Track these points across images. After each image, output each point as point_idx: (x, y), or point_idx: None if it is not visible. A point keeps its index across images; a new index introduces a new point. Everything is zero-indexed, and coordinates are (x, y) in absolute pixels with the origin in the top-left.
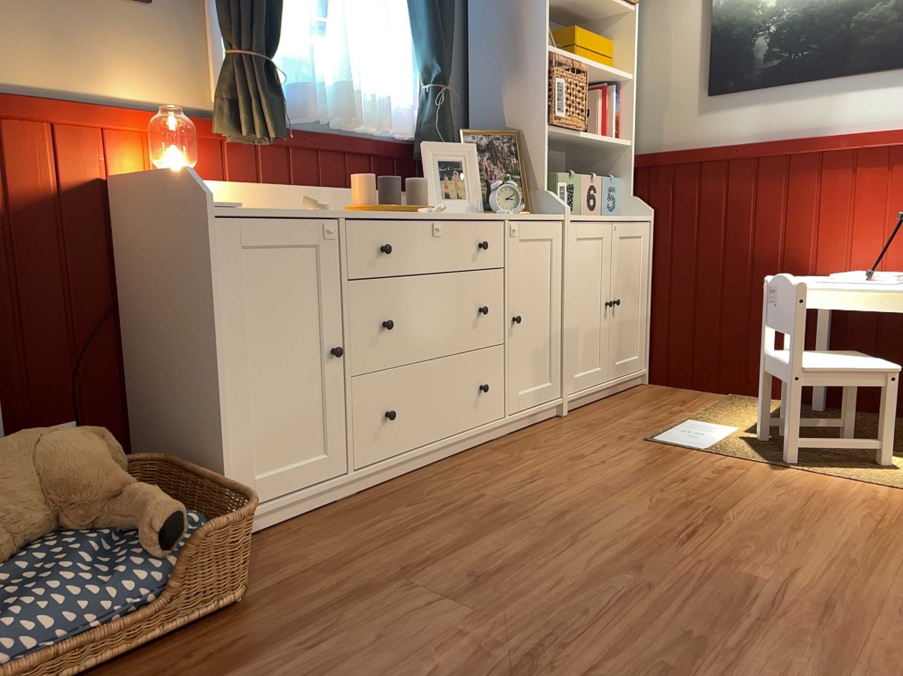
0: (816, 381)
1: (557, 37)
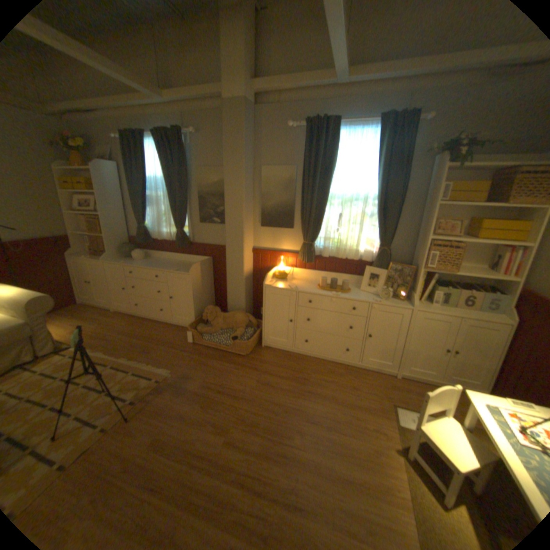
0: (426, 440)
1: (478, 221)
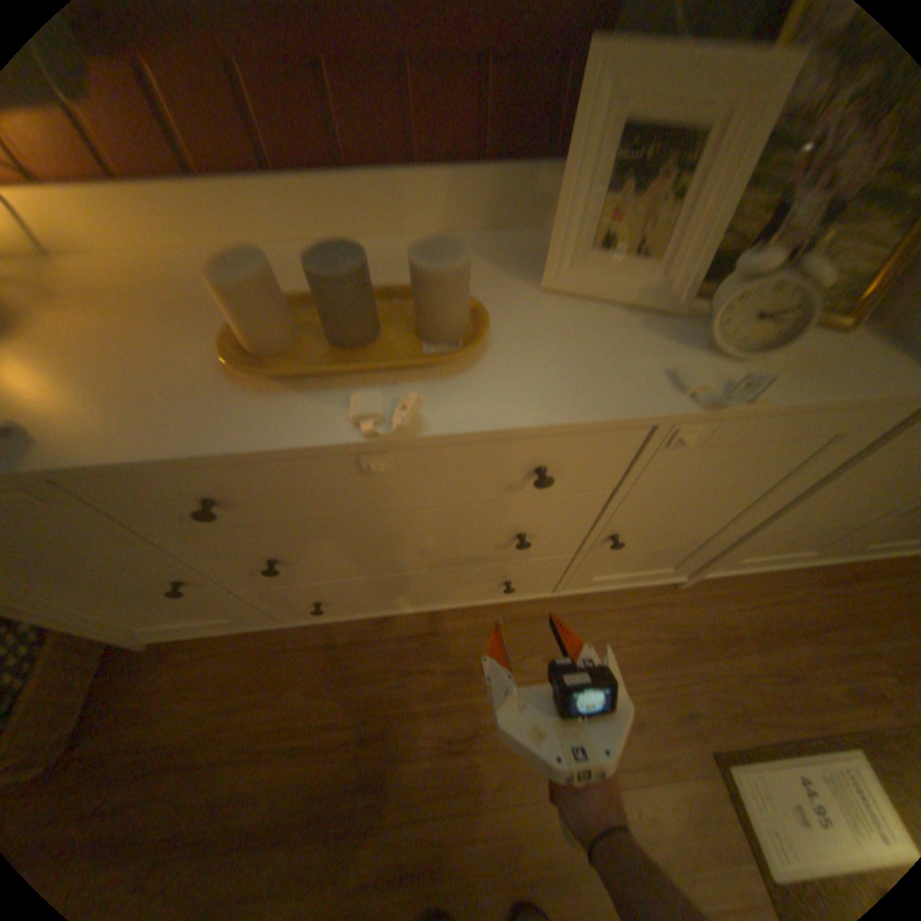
0: None
1: None
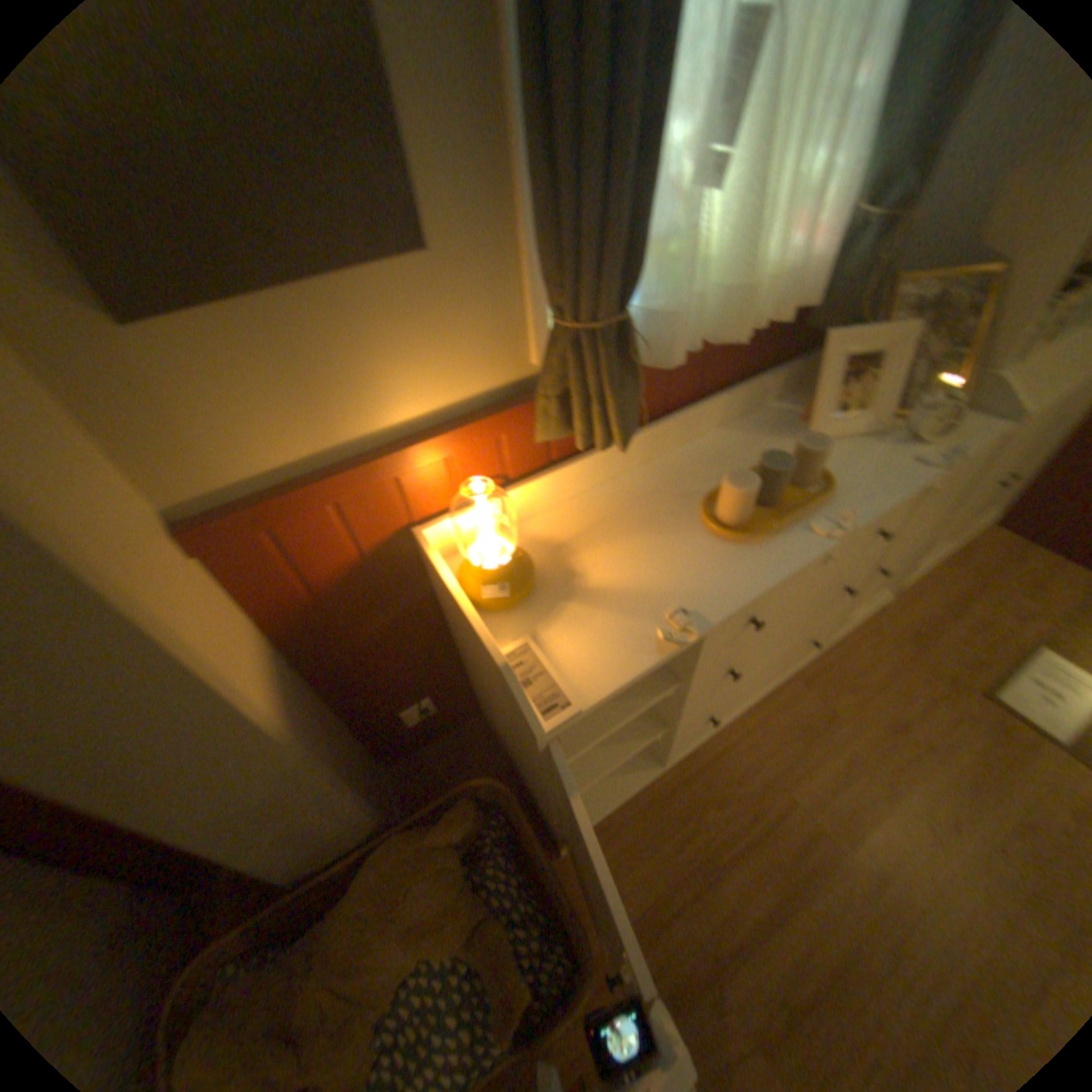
0: None
1: None
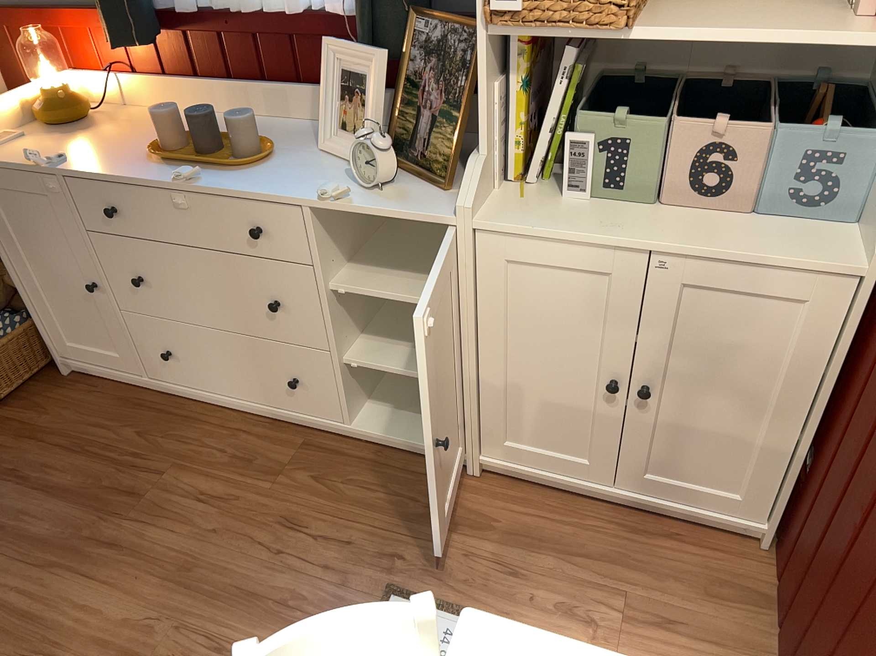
0: None
1: None
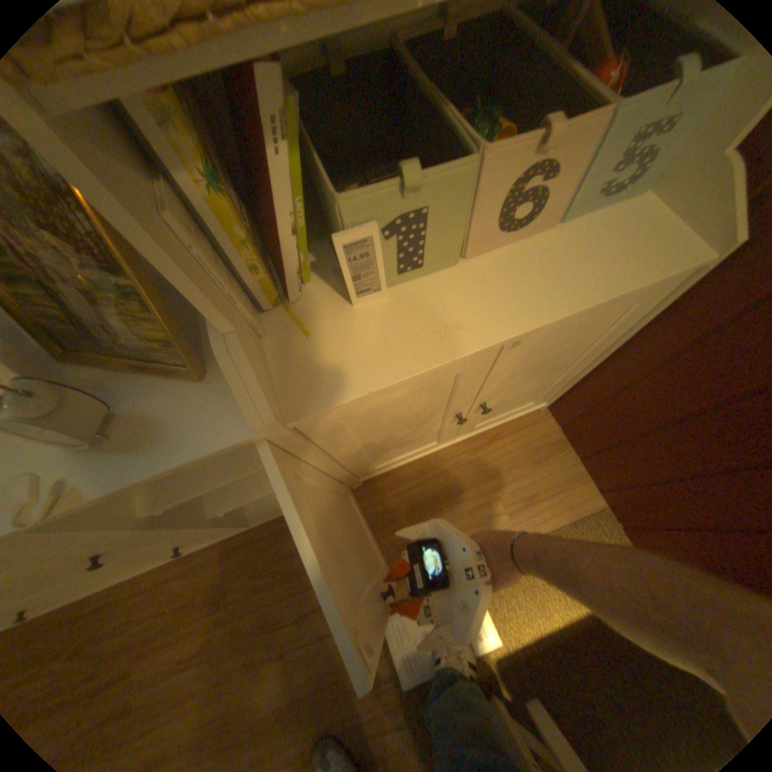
0: None
1: None
